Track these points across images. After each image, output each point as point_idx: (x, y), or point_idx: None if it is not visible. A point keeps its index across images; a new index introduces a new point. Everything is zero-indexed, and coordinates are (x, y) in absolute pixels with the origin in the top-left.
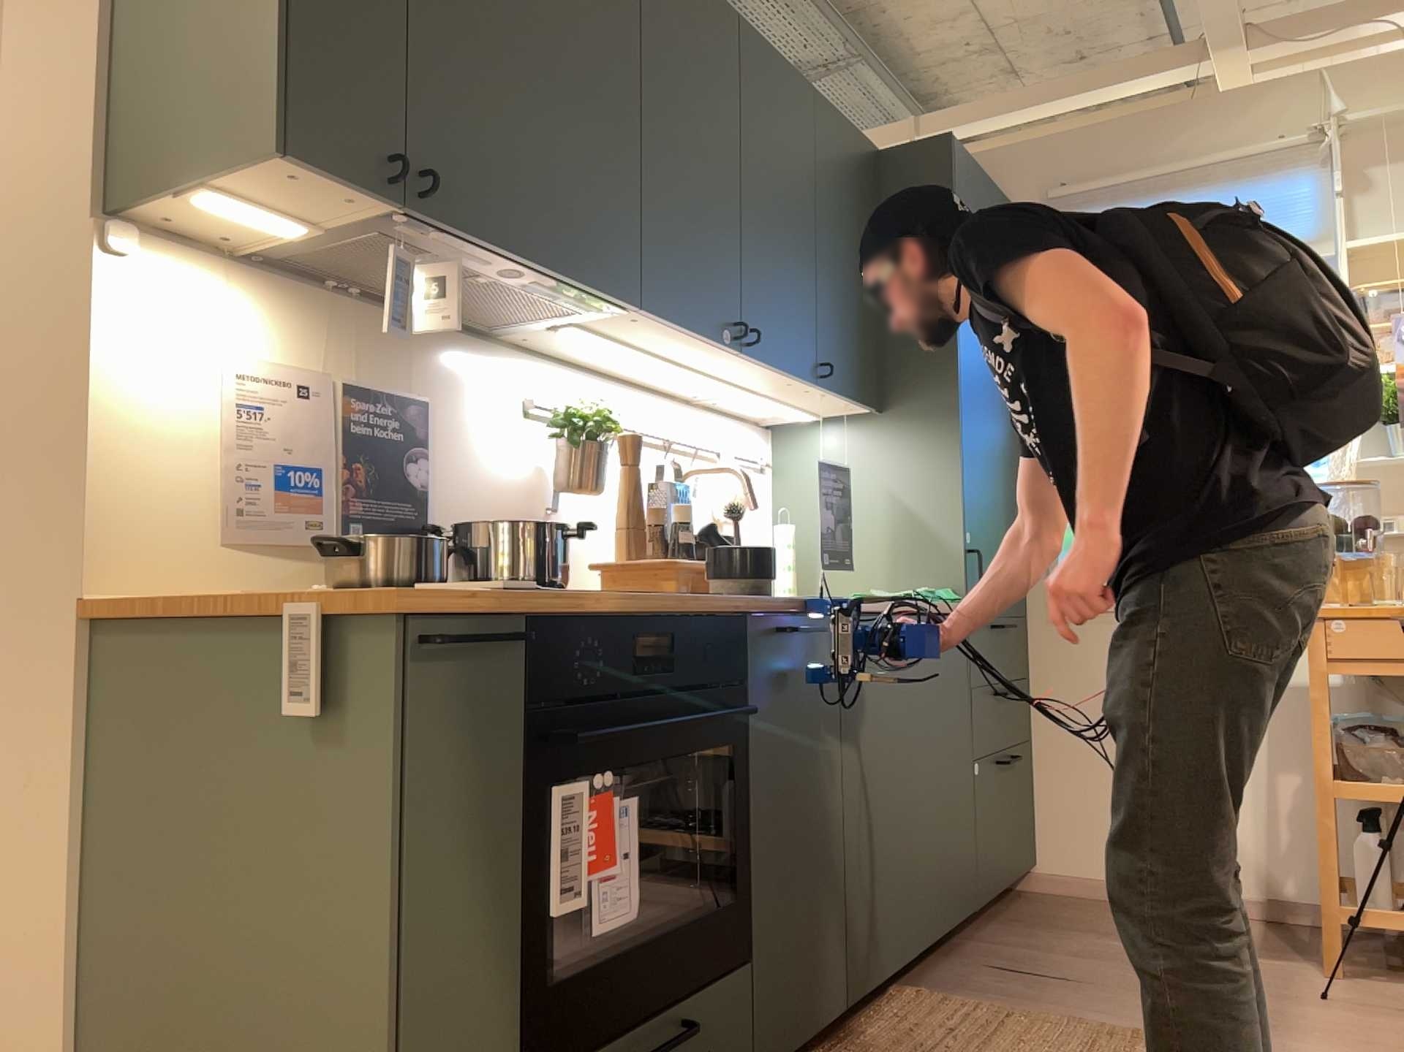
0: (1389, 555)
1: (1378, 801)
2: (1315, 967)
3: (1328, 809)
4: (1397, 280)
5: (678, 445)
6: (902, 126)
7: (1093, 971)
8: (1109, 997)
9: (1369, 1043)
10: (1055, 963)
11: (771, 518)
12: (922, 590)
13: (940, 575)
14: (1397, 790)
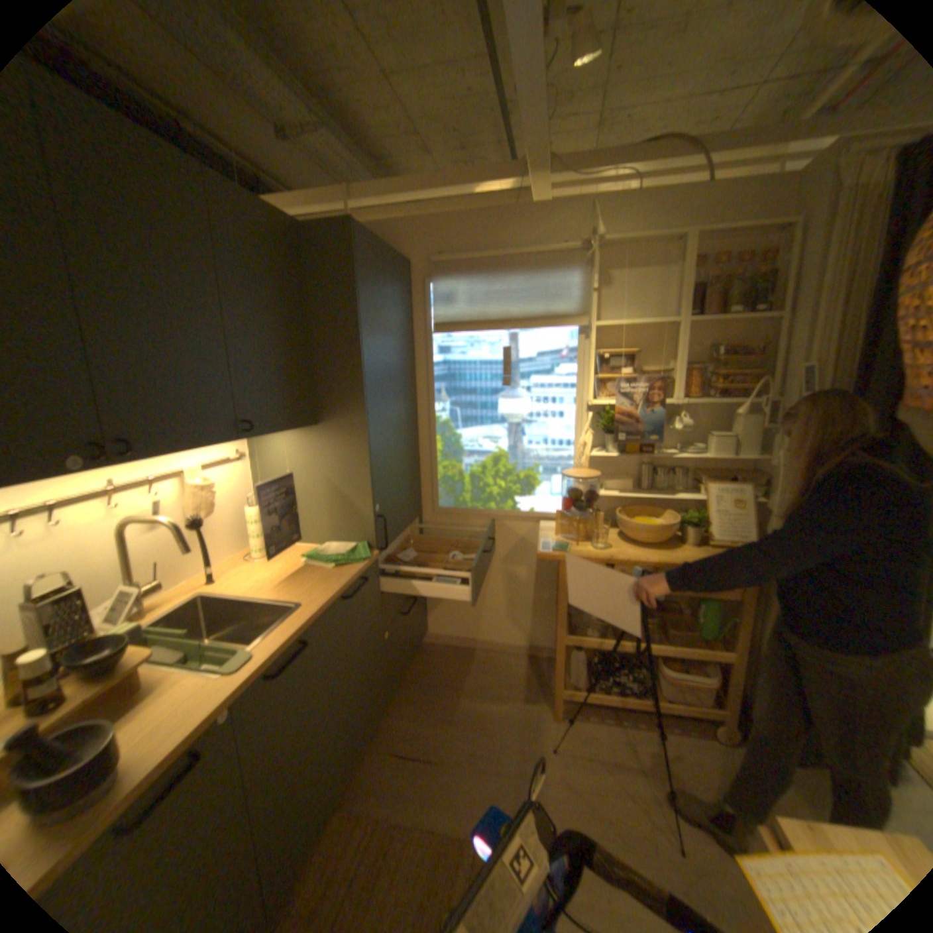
0: (601, 515)
1: (585, 647)
2: (548, 712)
3: (561, 652)
4: (619, 344)
5: (127, 485)
6: (339, 189)
7: (444, 748)
8: (449, 785)
9: (574, 813)
10: (426, 740)
11: (245, 495)
12: (345, 551)
13: (358, 532)
14: (594, 643)
